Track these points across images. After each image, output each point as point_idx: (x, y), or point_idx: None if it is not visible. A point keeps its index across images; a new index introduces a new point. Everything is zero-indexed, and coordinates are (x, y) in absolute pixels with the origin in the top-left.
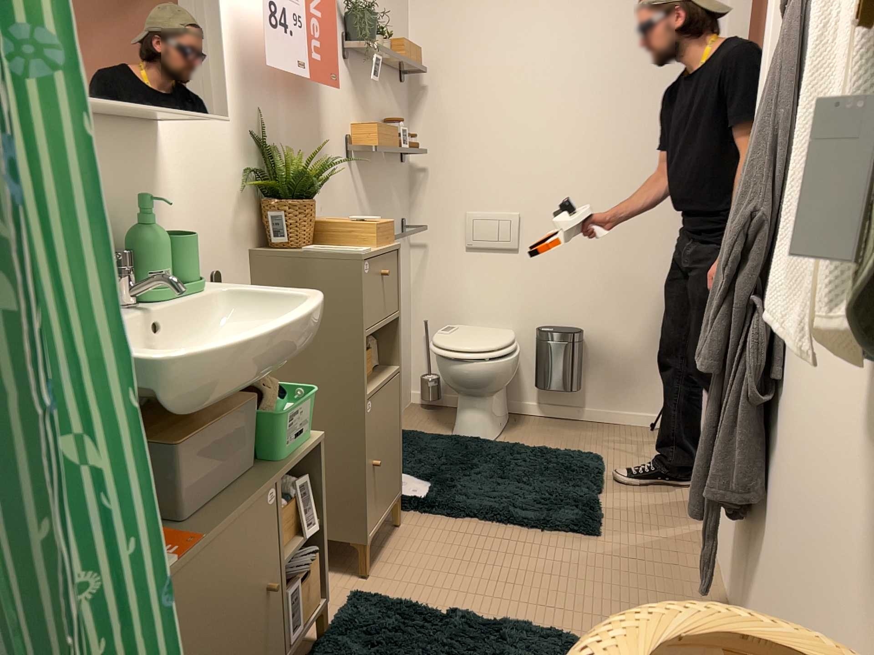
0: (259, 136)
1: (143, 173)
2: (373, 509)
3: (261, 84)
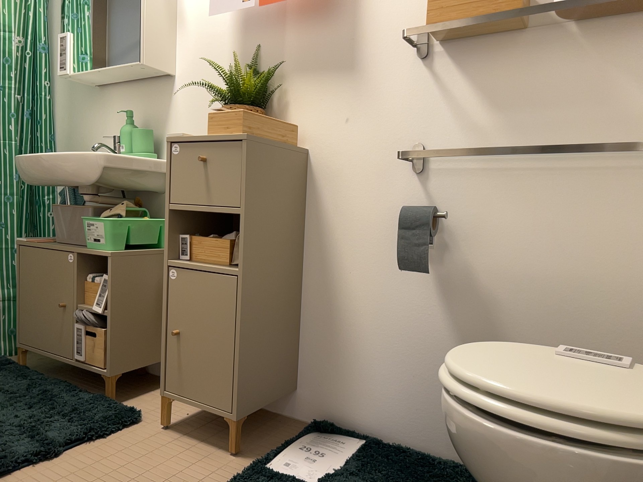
0: (251, 63)
1: (159, 102)
2: (170, 373)
3: (260, 22)
